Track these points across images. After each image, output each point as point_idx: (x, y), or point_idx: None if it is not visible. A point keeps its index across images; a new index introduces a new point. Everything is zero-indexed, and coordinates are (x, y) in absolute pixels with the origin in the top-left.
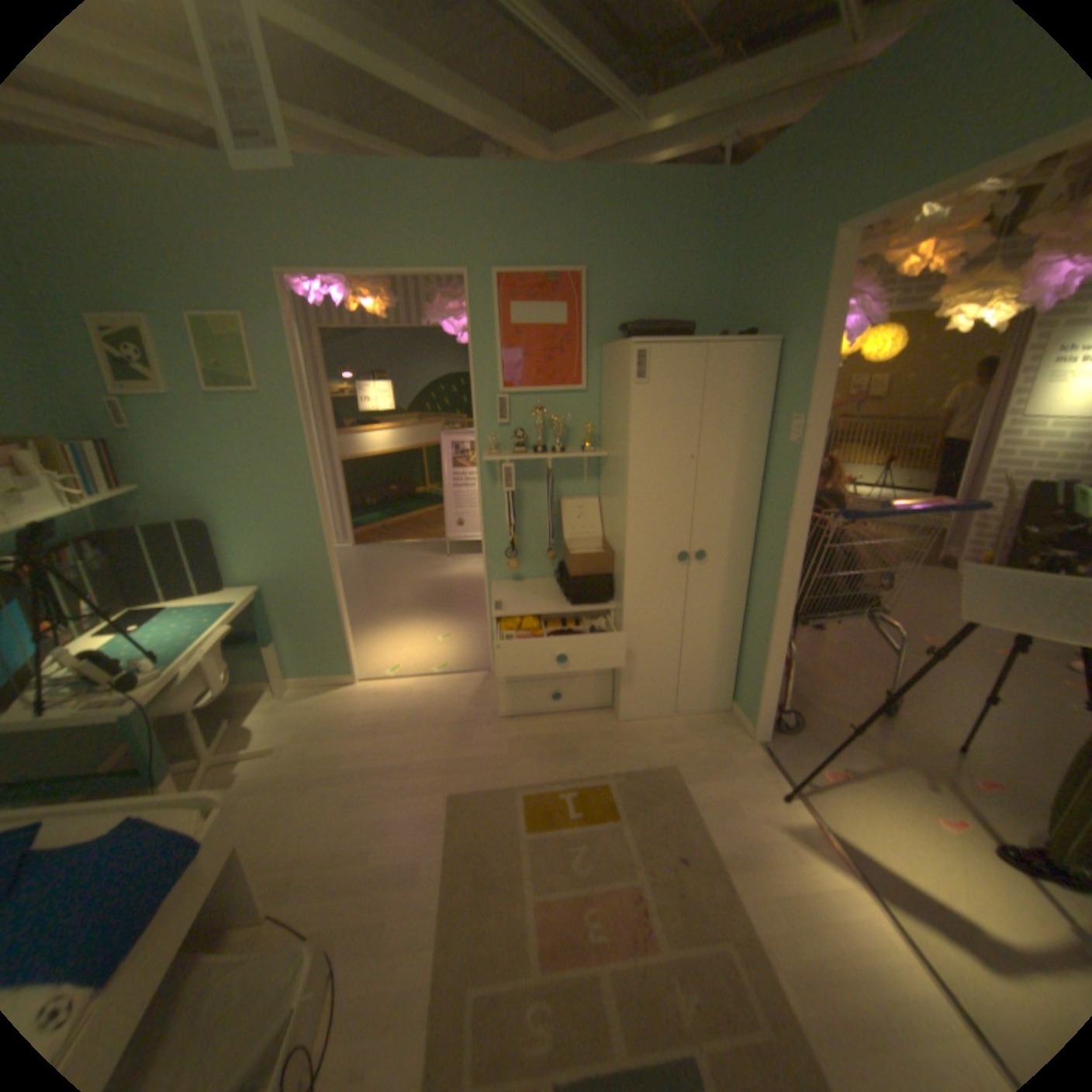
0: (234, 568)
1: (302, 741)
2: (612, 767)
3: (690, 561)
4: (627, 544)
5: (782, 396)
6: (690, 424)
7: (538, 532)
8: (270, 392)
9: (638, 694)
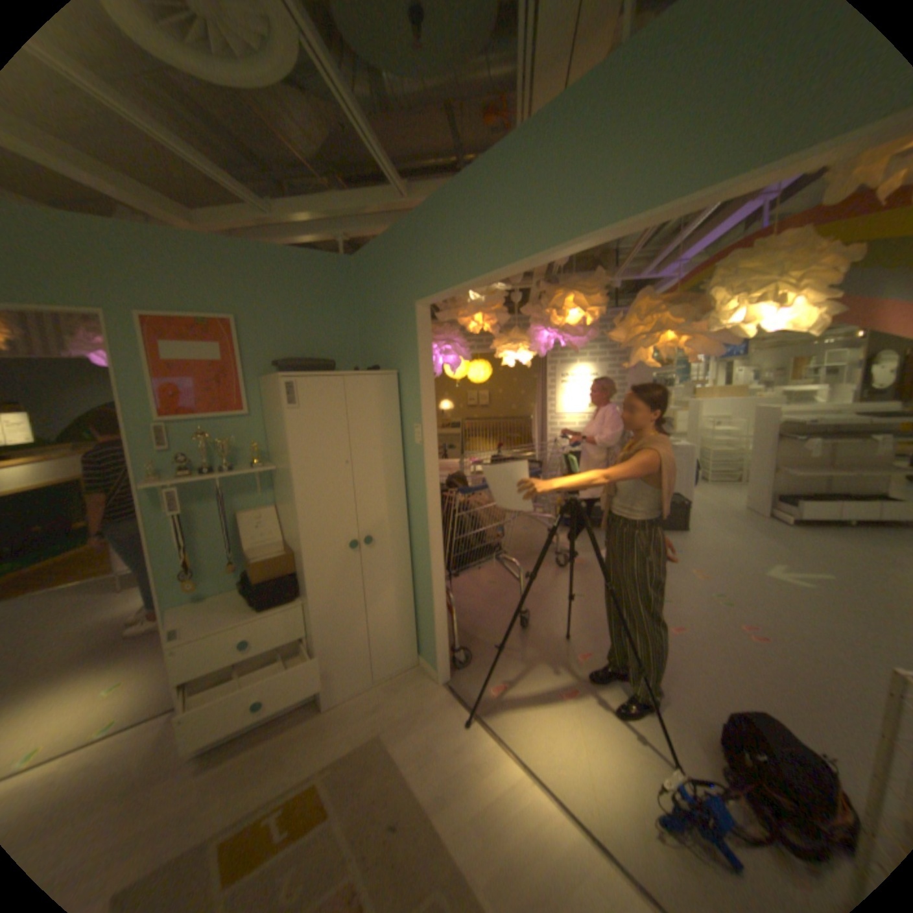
0: None
1: None
2: (318, 763)
3: (361, 547)
4: (303, 543)
5: (406, 412)
6: (341, 437)
7: (217, 548)
8: None
9: (336, 679)
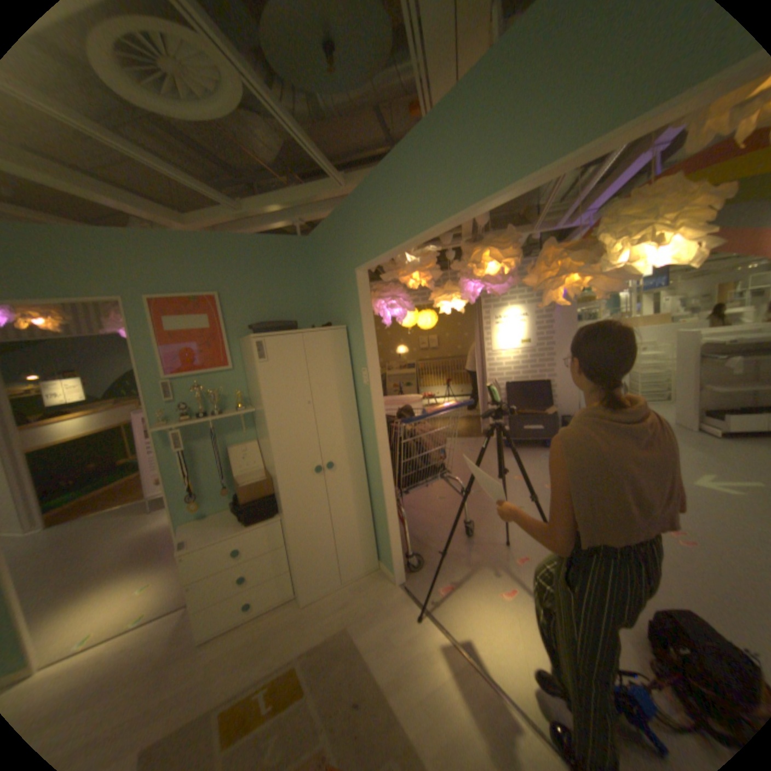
0: None
1: None
2: (296, 651)
3: (324, 472)
4: (276, 470)
5: (354, 359)
6: (302, 383)
7: (213, 477)
8: None
9: (310, 581)
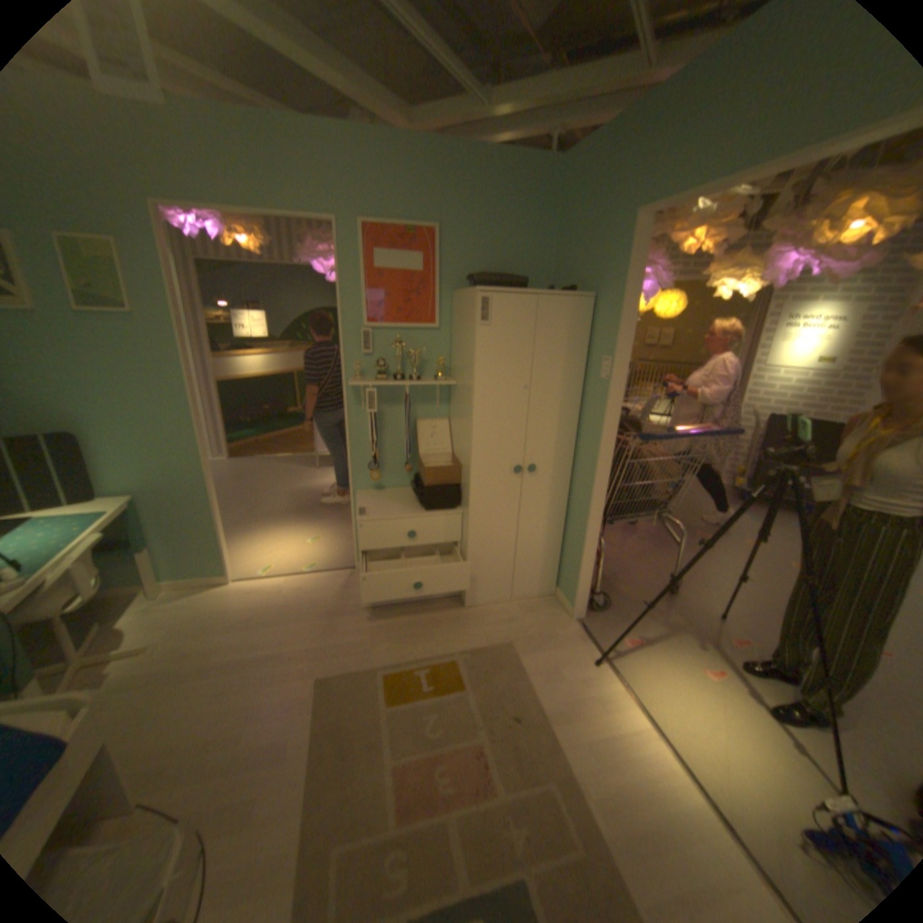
0: (105, 480)
1: (175, 640)
2: (459, 647)
3: (522, 474)
4: (472, 459)
5: (595, 342)
6: (523, 361)
7: (397, 449)
8: (144, 315)
9: (480, 585)
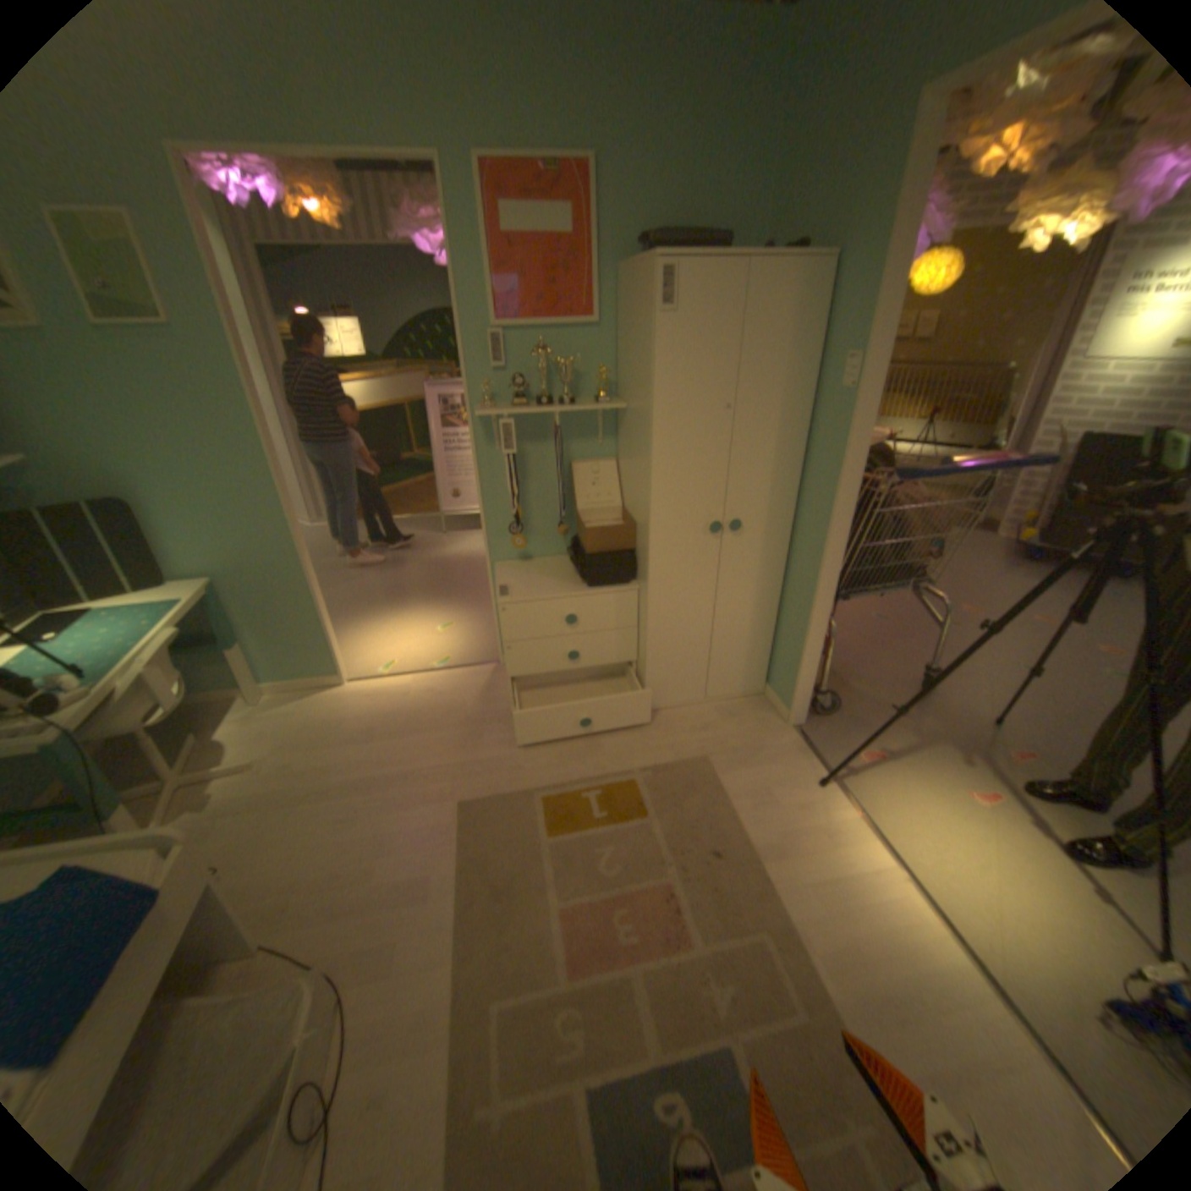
0: (174, 557)
1: (285, 754)
2: (638, 761)
3: (722, 533)
4: (651, 515)
5: (836, 329)
6: (726, 366)
7: (547, 503)
8: (186, 326)
9: (664, 682)
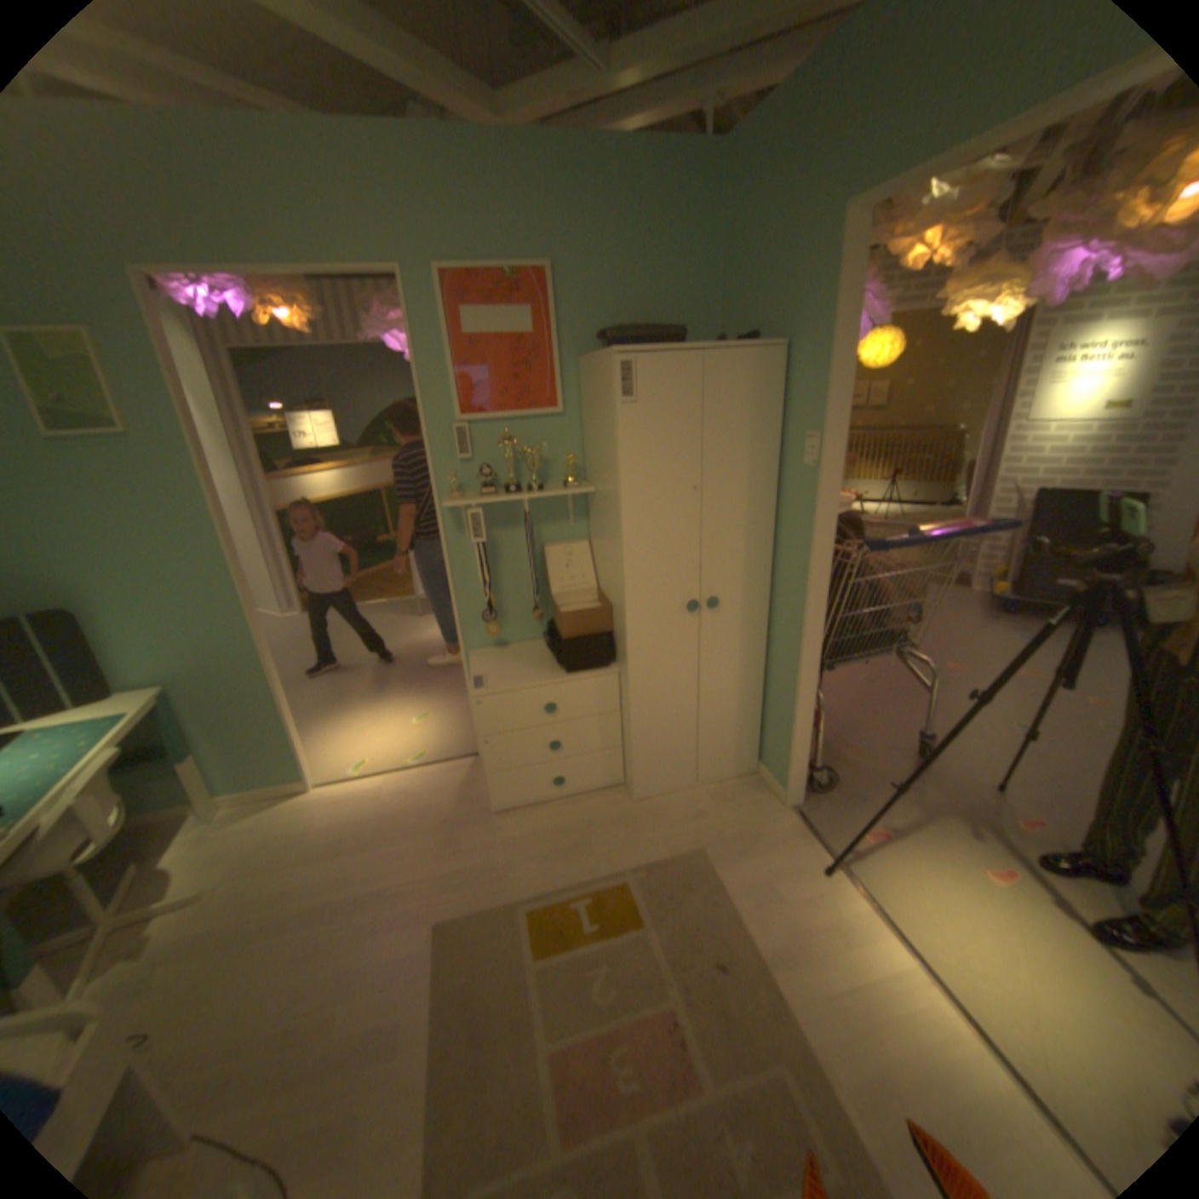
0: (123, 667)
1: (239, 879)
2: (630, 860)
3: (700, 611)
4: (627, 597)
5: (793, 411)
6: (689, 450)
7: (521, 588)
8: (144, 434)
9: (653, 768)
